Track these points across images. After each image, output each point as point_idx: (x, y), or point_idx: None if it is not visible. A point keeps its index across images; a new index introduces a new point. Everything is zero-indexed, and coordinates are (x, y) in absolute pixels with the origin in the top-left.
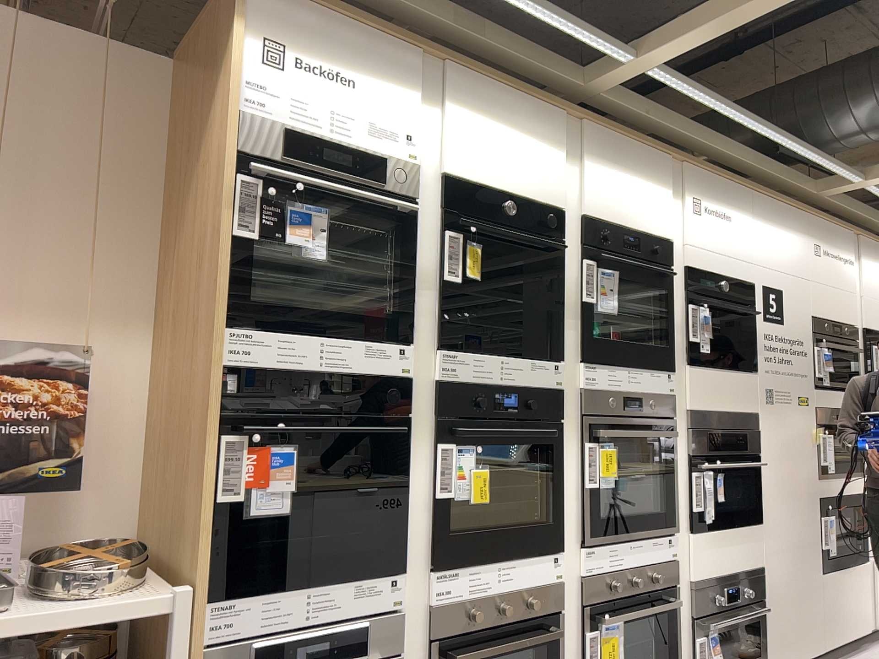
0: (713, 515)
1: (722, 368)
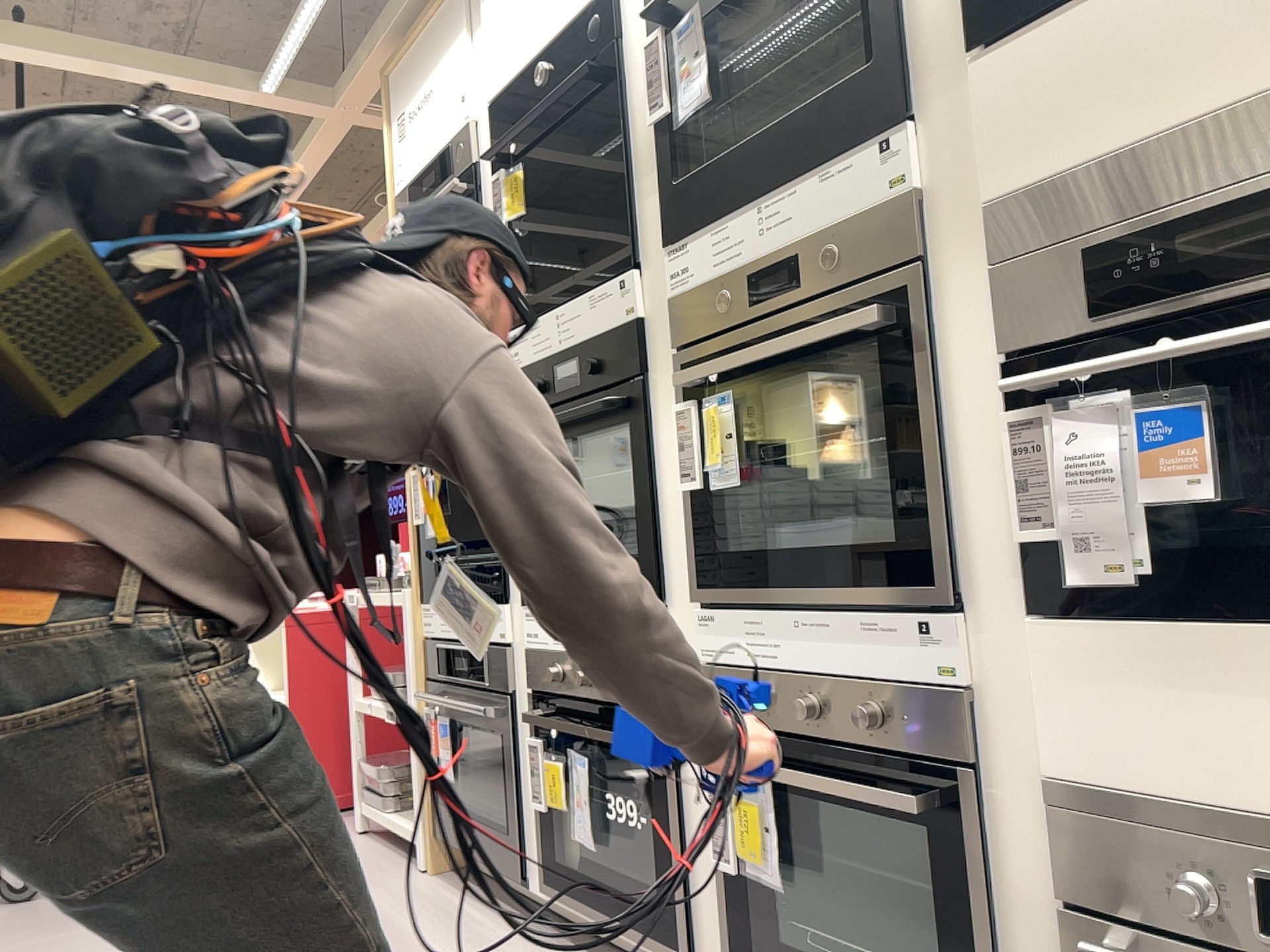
0: (1157, 562)
1: None
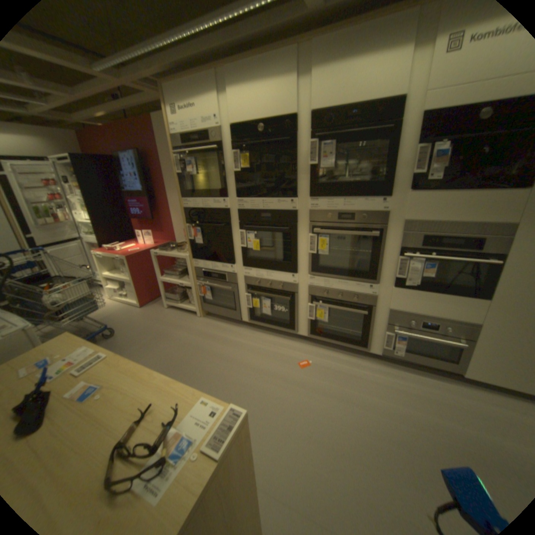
0: (420, 284)
1: (466, 188)
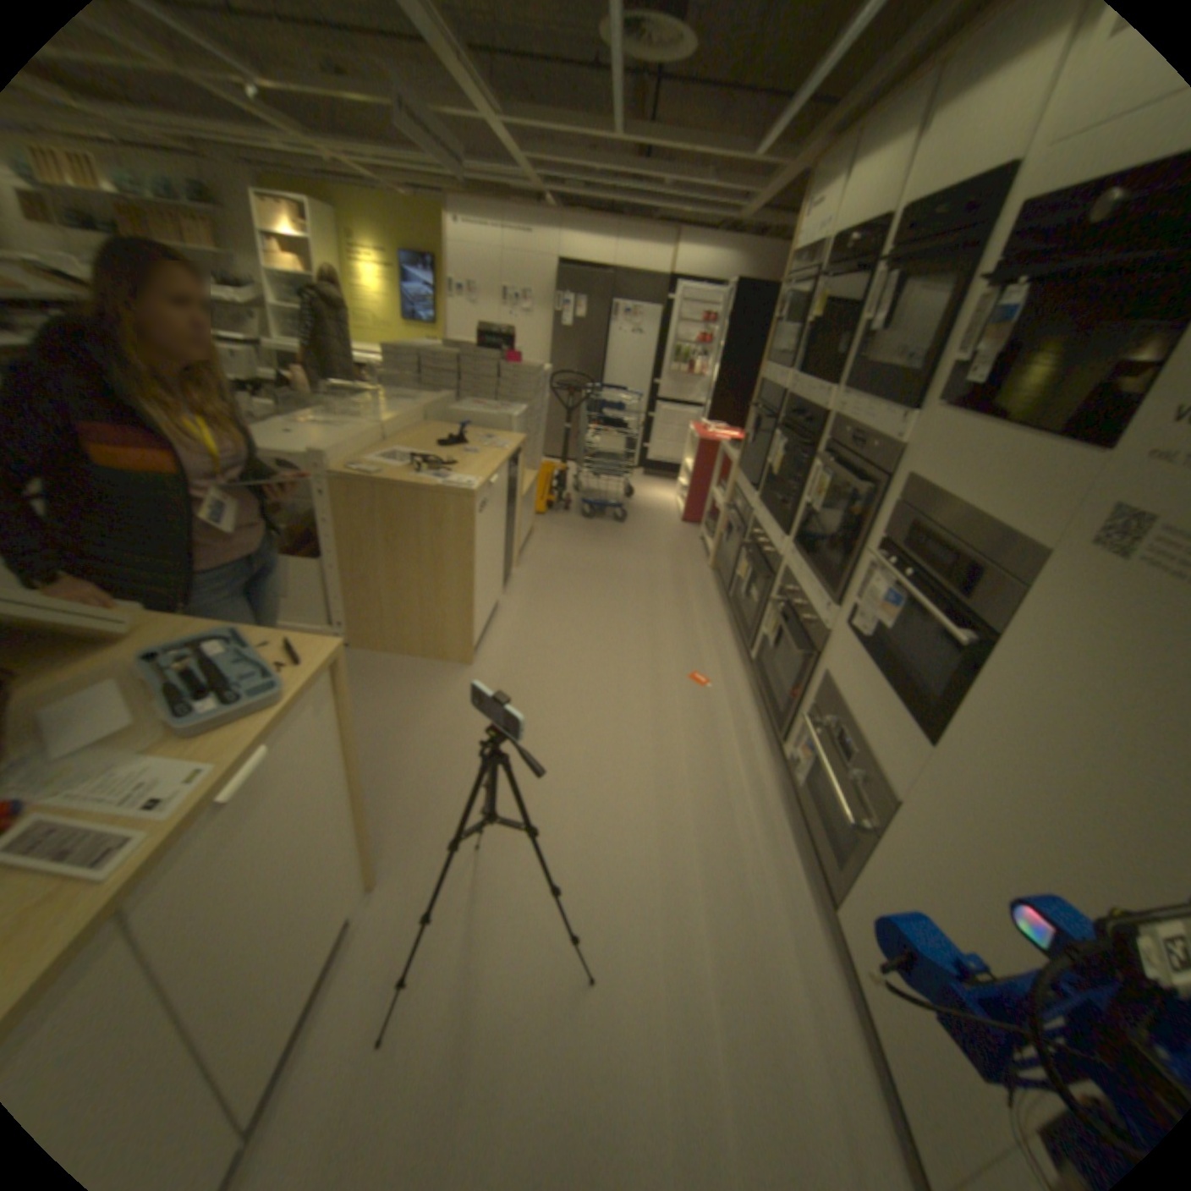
0: (871, 636)
1: (1014, 420)
